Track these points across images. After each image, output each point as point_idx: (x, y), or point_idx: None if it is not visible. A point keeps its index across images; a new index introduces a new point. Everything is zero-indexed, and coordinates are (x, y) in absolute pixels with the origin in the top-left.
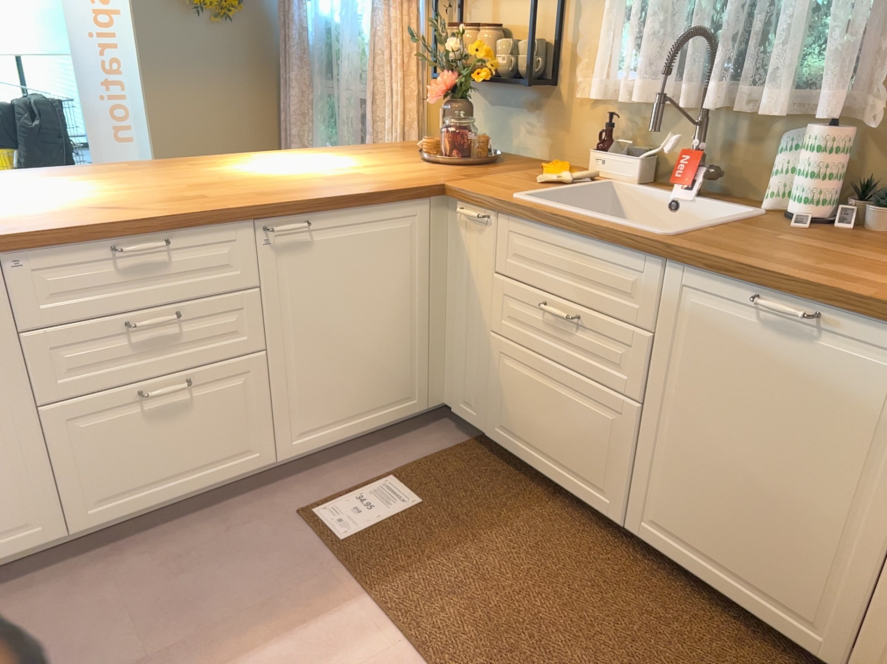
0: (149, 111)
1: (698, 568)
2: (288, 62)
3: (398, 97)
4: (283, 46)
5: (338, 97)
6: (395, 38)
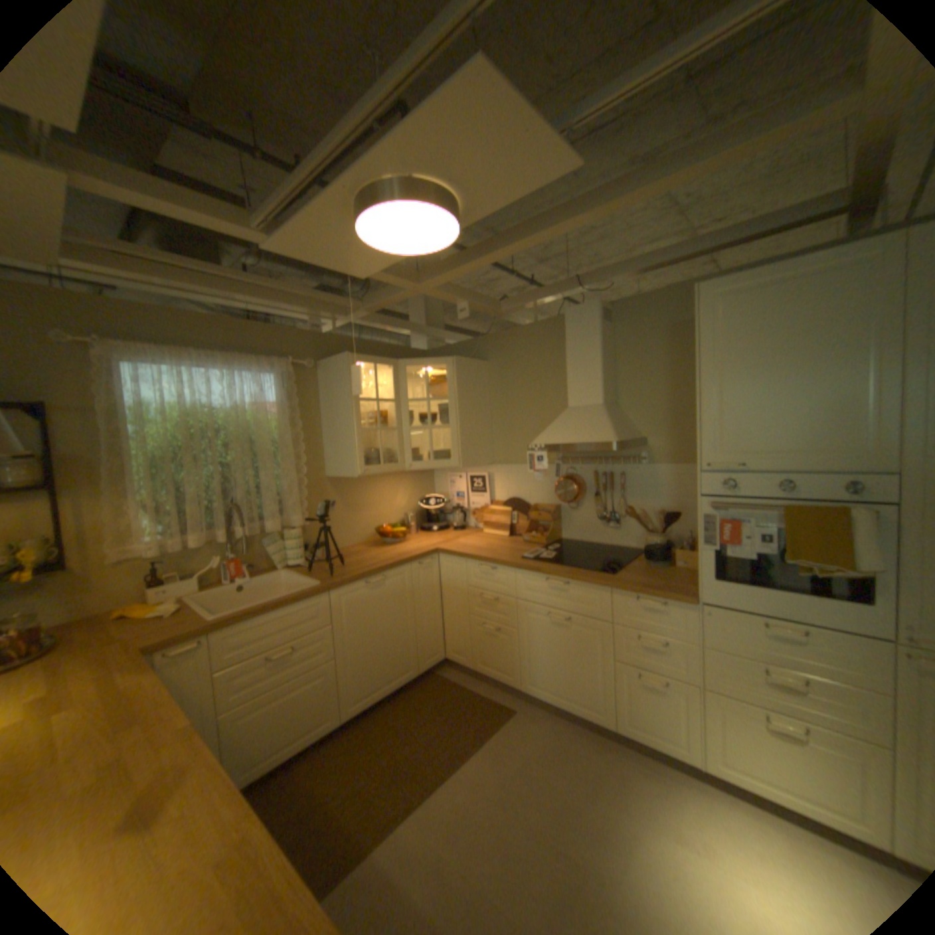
0: None
1: (375, 700)
2: None
3: None
4: None
5: None
6: None
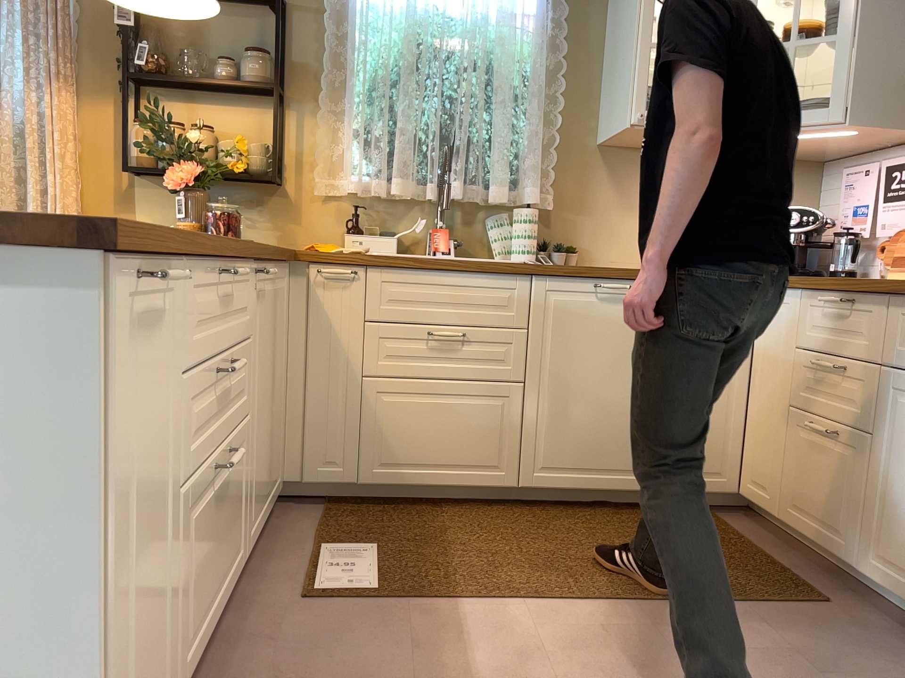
0: None
1: (582, 482)
2: None
3: (62, 189)
4: None
5: None
6: (44, 126)
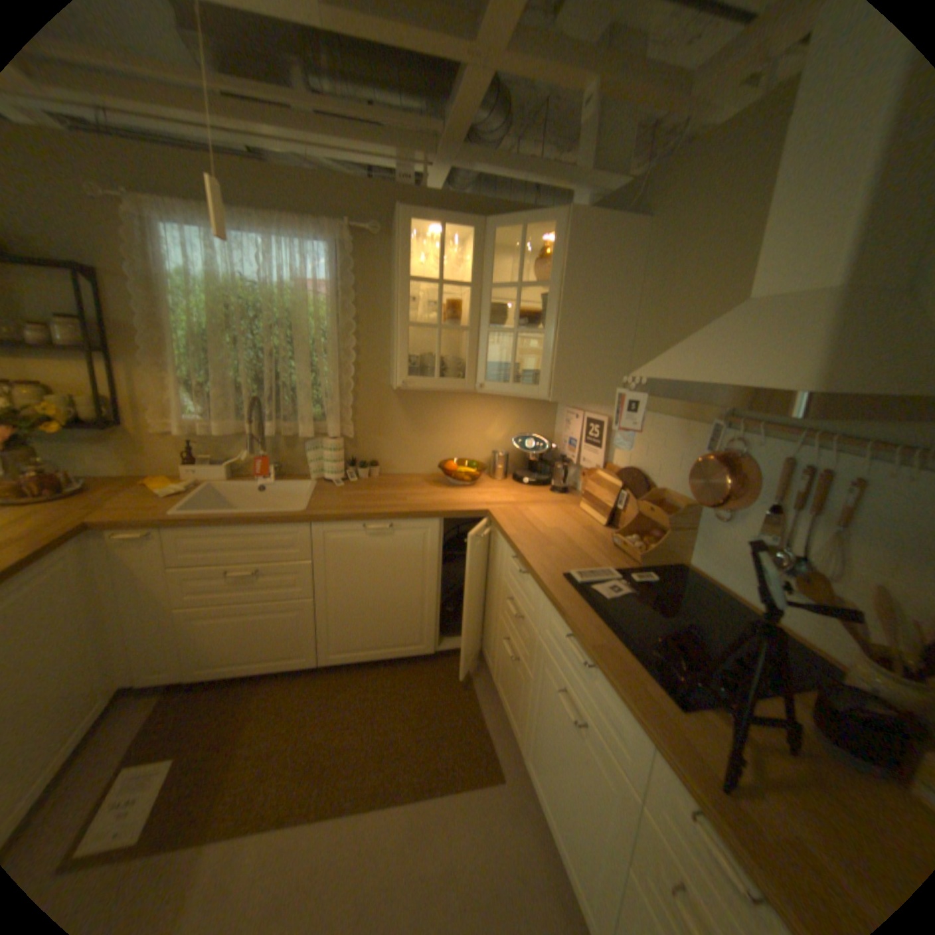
0: None
1: (365, 657)
2: None
3: None
4: None
5: None
6: None
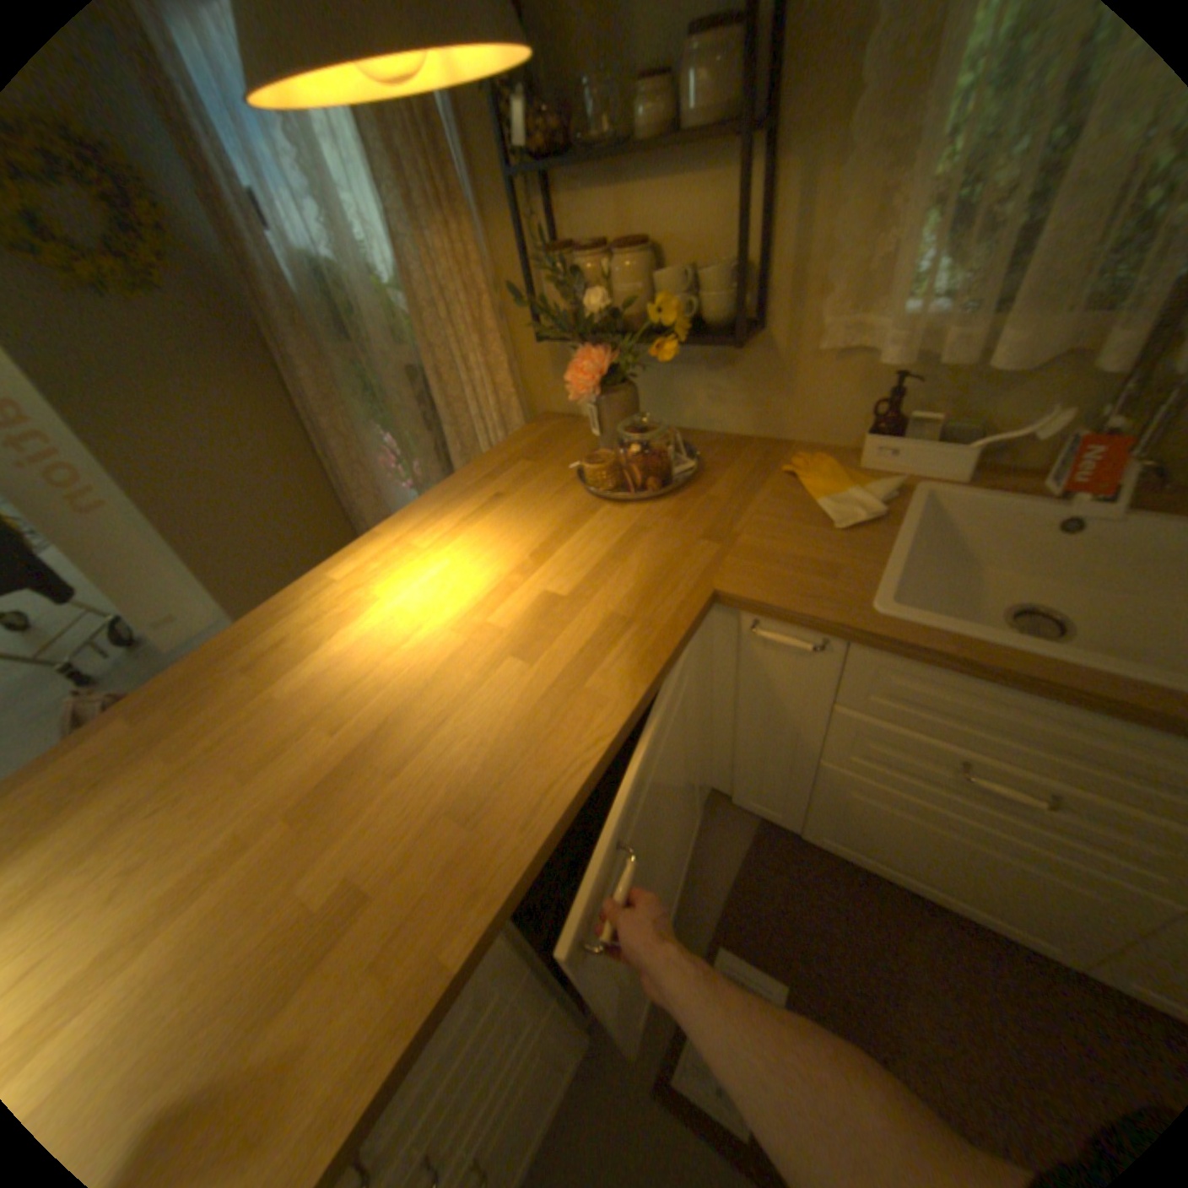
0: (105, 464)
1: None
2: (274, 327)
3: (483, 370)
4: (252, 300)
5: (370, 366)
6: (447, 277)
